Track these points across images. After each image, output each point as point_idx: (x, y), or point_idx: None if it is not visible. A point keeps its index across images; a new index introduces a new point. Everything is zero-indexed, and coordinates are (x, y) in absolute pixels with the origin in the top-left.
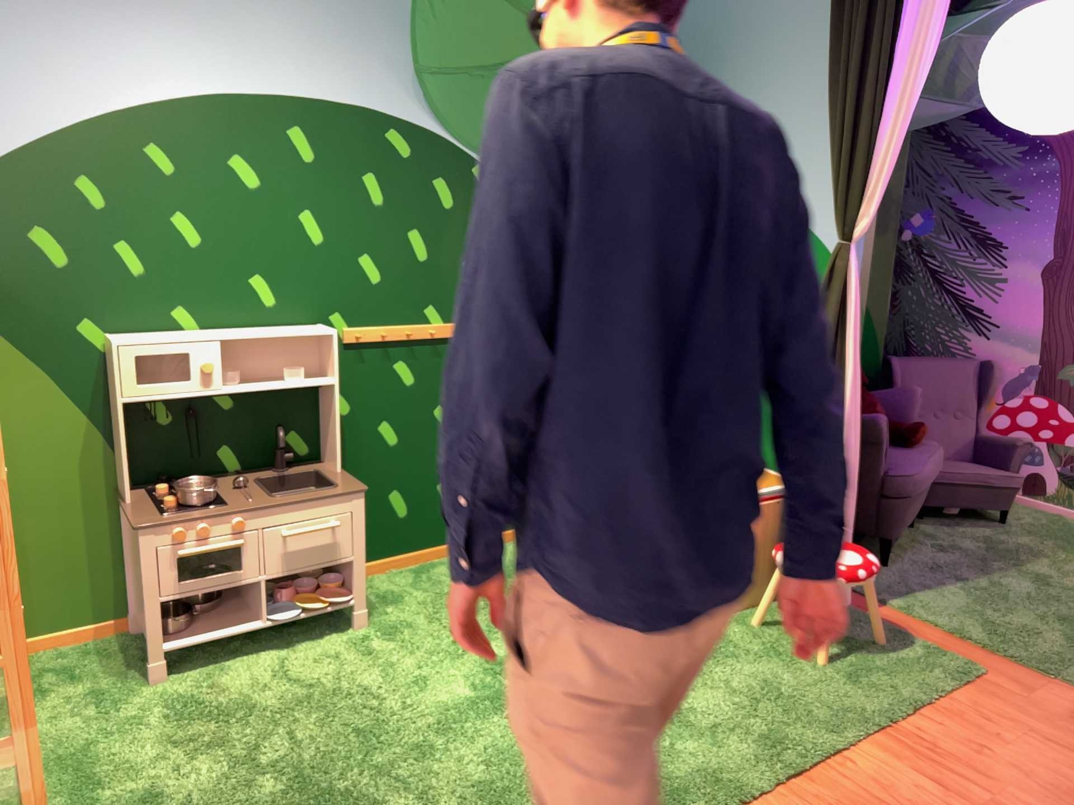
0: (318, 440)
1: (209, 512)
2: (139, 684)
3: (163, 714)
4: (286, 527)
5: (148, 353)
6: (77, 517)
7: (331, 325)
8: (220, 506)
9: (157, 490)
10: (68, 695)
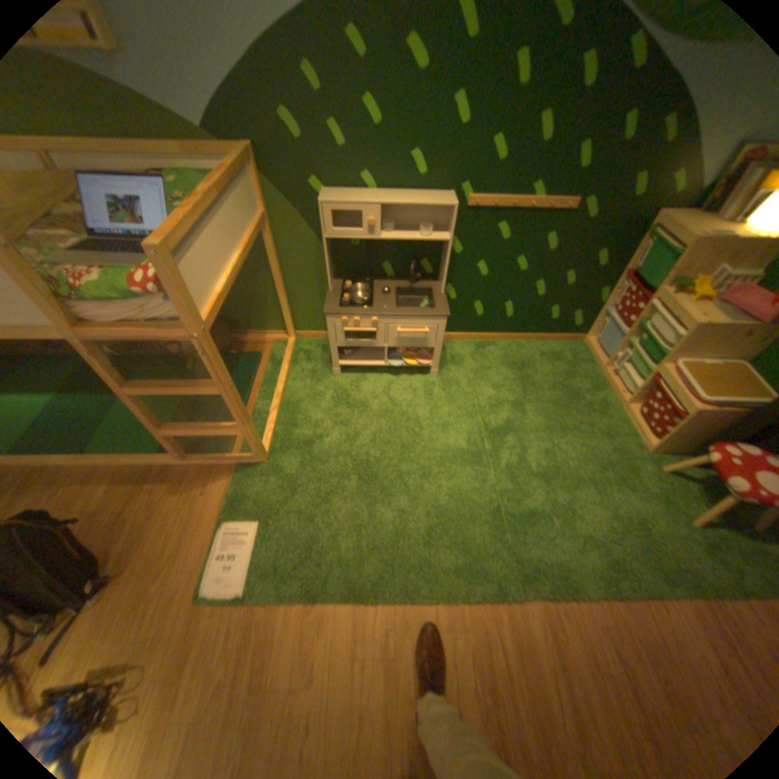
0: (439, 267)
1: (361, 313)
2: (330, 374)
3: (332, 396)
4: (400, 327)
5: (338, 211)
6: (314, 287)
7: (462, 193)
8: (368, 309)
9: (346, 286)
10: (304, 369)
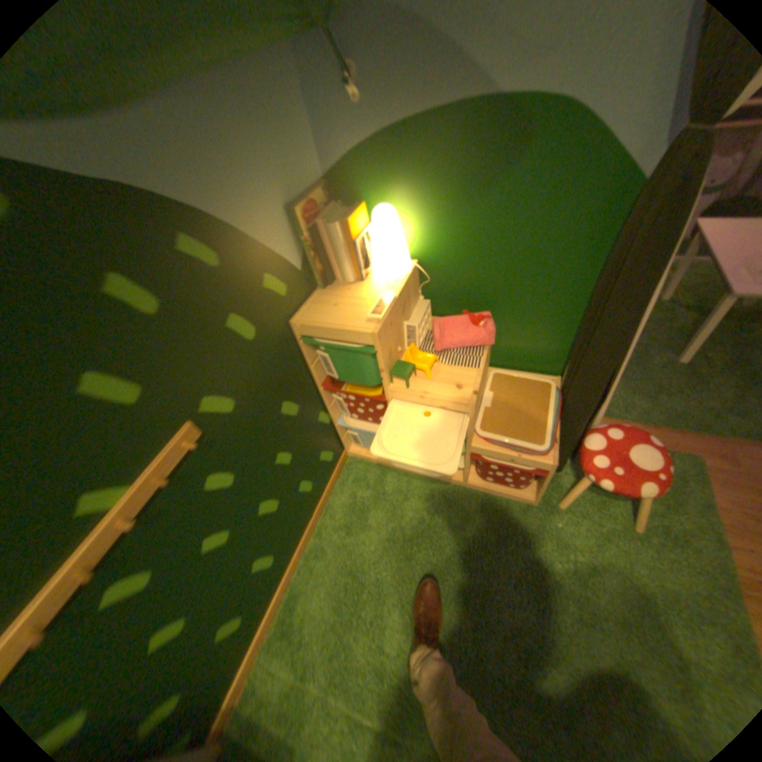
0: None
1: None
2: None
3: None
4: None
5: None
6: None
7: None
8: None
9: None
10: None
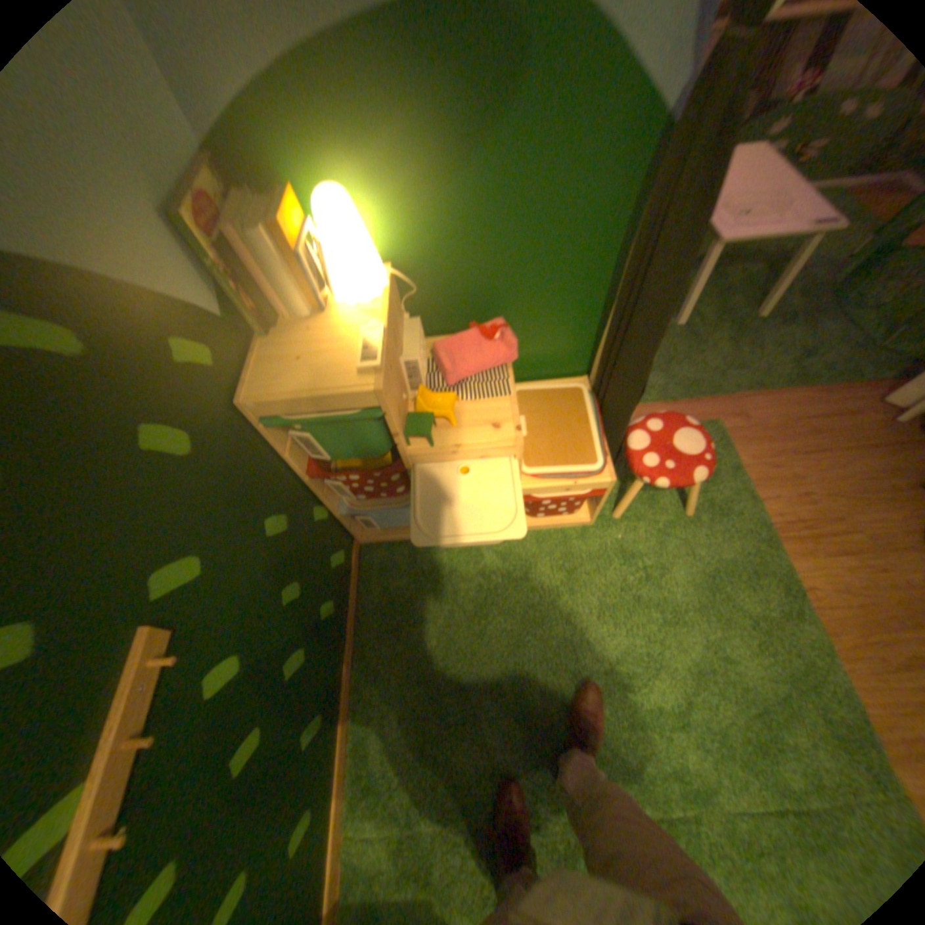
0: None
1: None
2: None
3: None
4: None
5: None
6: None
7: None
8: None
9: None
10: None
